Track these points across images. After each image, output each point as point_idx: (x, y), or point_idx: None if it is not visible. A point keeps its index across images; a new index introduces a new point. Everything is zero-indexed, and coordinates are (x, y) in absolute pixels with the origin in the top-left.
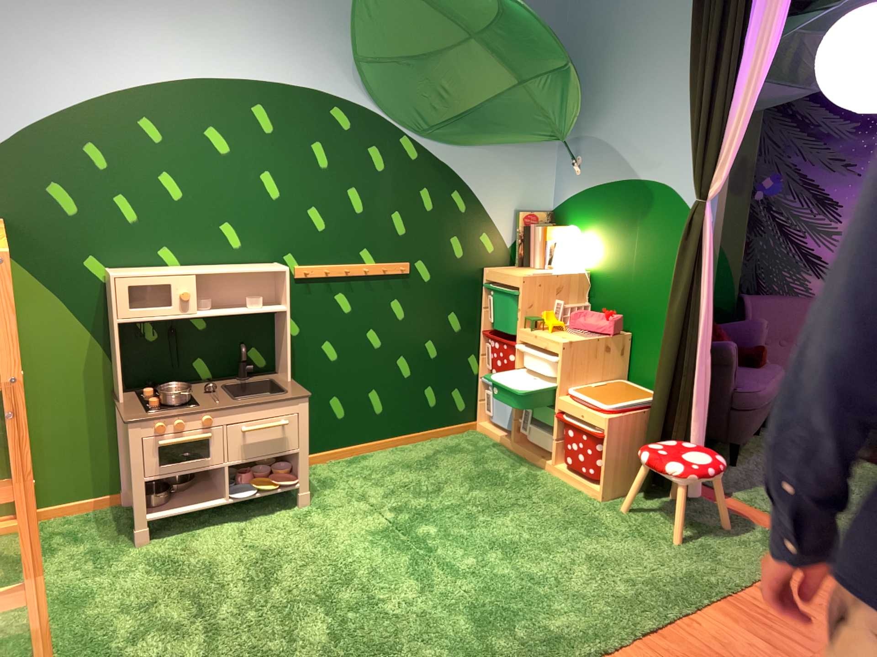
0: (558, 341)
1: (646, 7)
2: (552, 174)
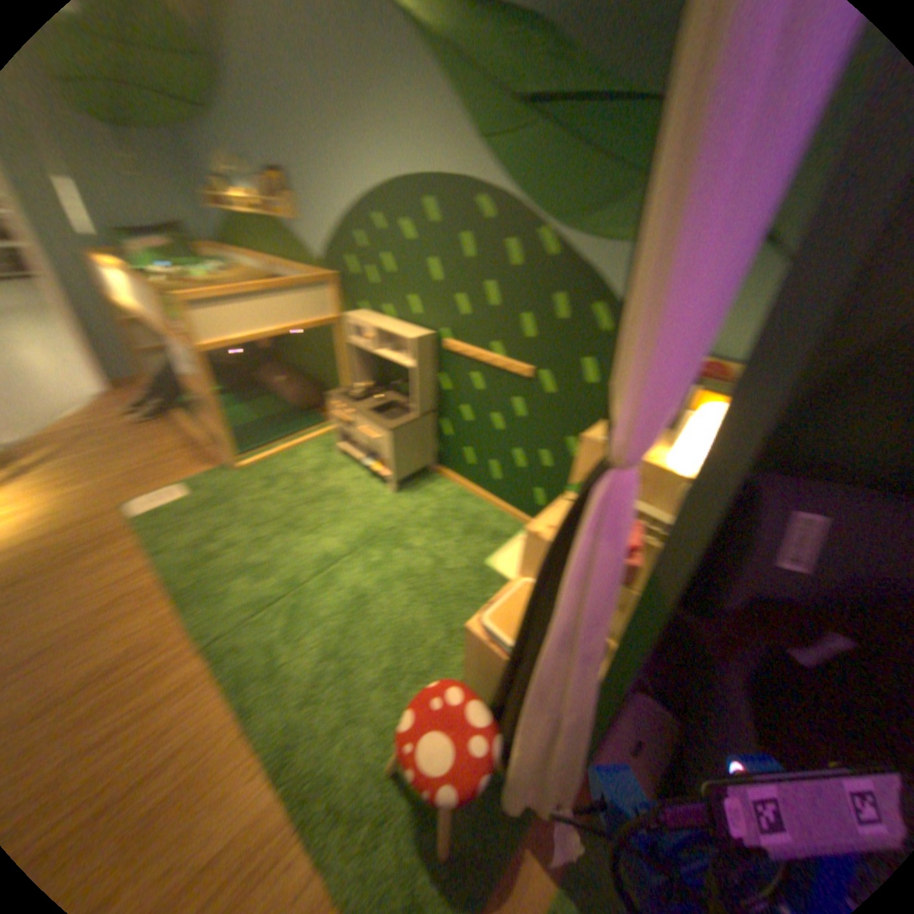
0: (534, 528)
1: None
2: None
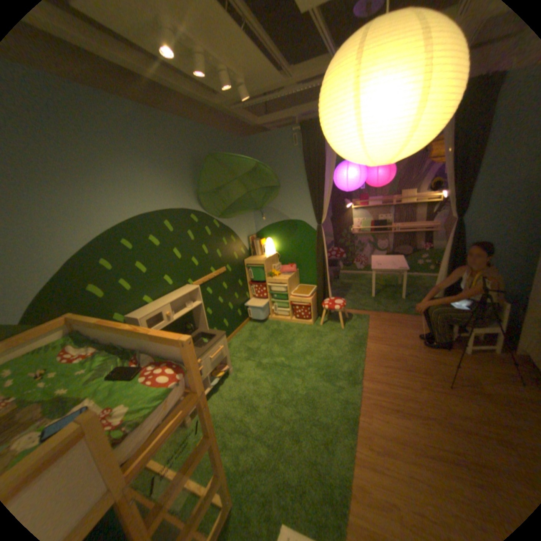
0: (285, 279)
1: (282, 159)
2: (254, 220)
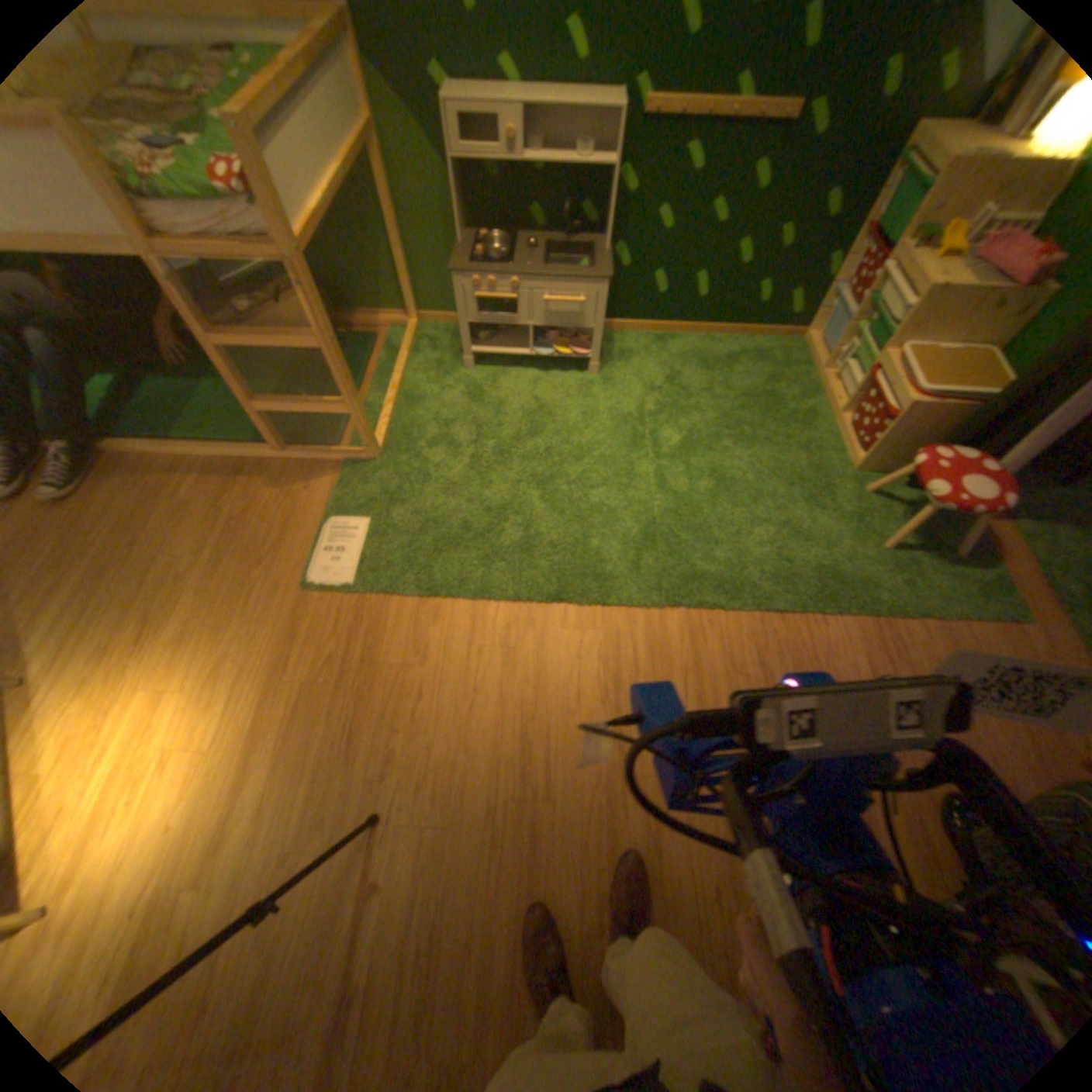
0: (932, 282)
1: None
2: None
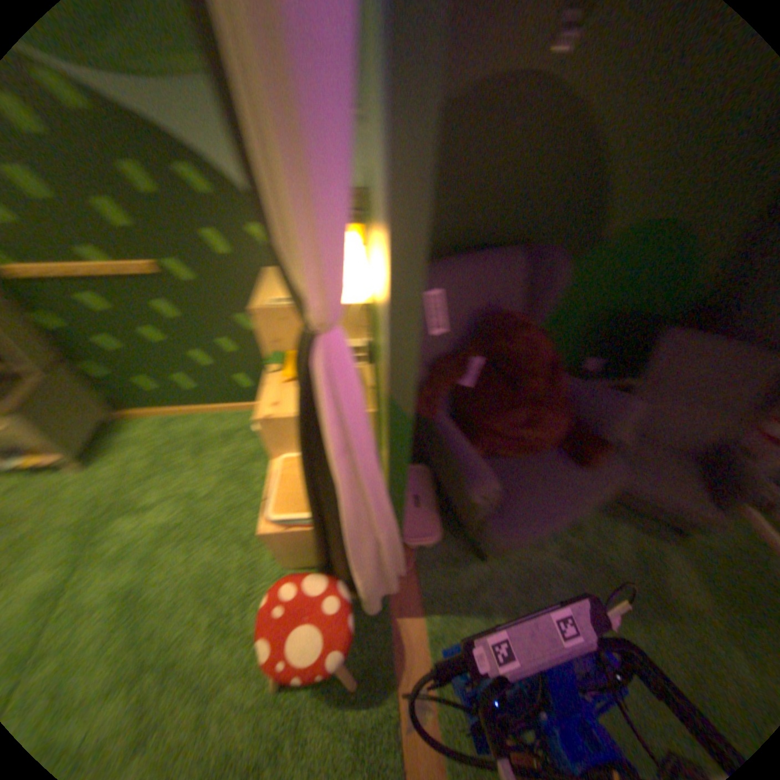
0: (259, 414)
1: None
2: None
